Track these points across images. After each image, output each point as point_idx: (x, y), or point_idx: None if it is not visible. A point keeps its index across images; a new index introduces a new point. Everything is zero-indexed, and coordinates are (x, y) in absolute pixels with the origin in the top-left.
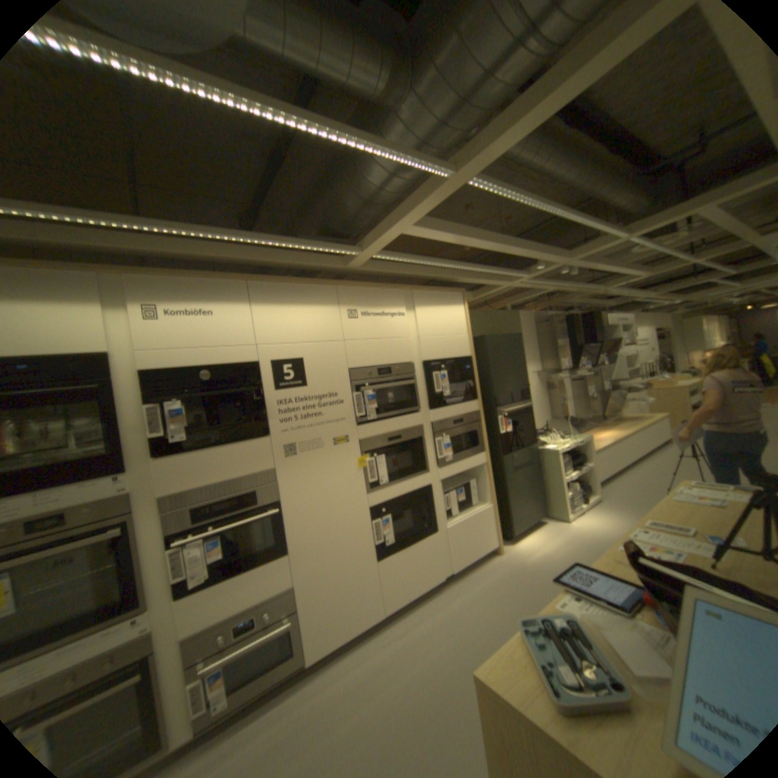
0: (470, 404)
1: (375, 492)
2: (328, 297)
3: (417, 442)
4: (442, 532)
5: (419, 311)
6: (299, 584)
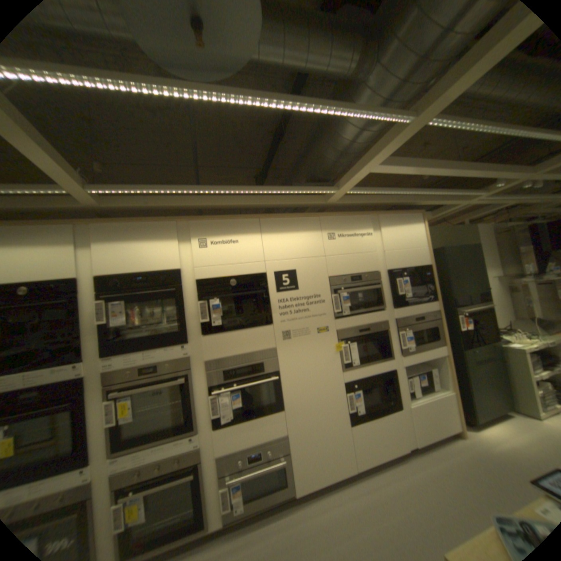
0: (431, 304)
1: (349, 371)
2: (313, 225)
3: (383, 334)
4: (407, 411)
5: (384, 231)
6: (292, 433)
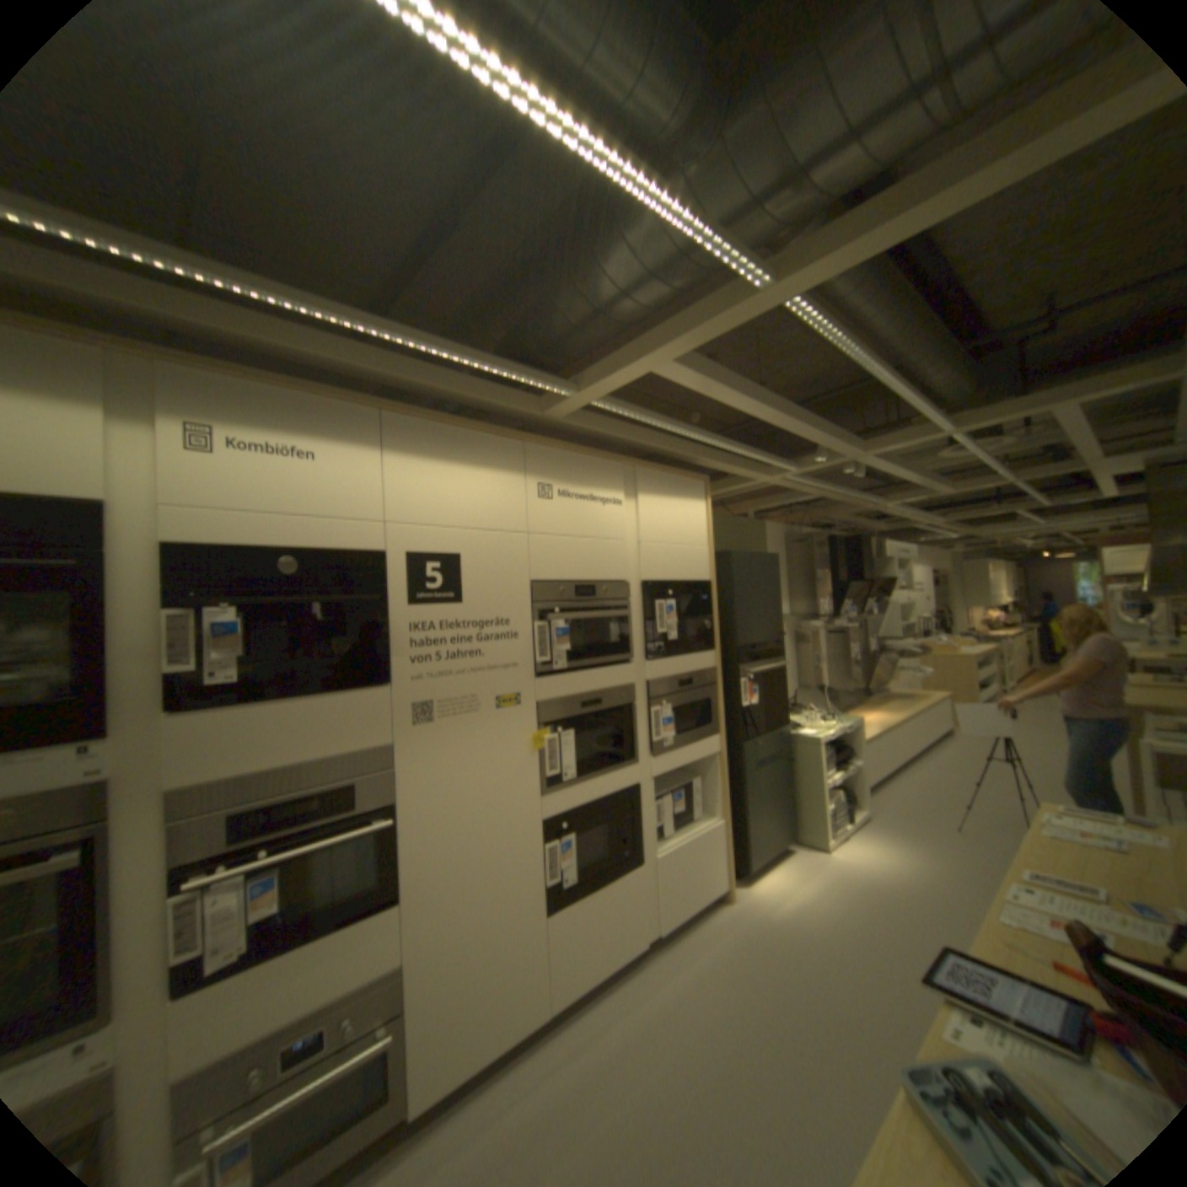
0: (703, 655)
1: (554, 792)
2: (509, 456)
3: (623, 711)
4: (649, 865)
5: (643, 501)
6: (412, 958)
